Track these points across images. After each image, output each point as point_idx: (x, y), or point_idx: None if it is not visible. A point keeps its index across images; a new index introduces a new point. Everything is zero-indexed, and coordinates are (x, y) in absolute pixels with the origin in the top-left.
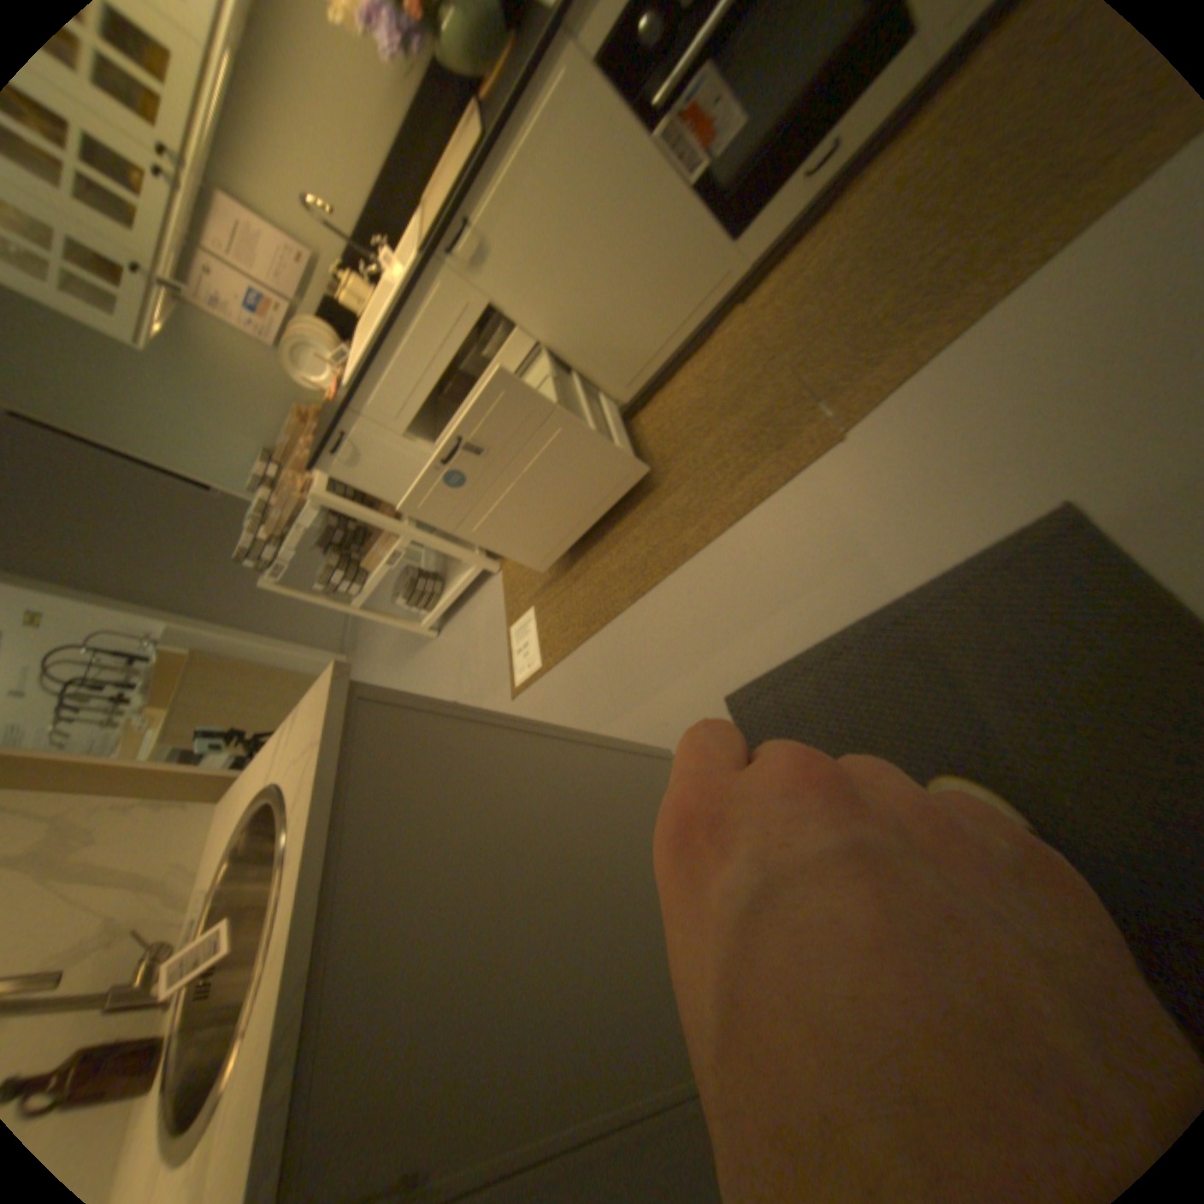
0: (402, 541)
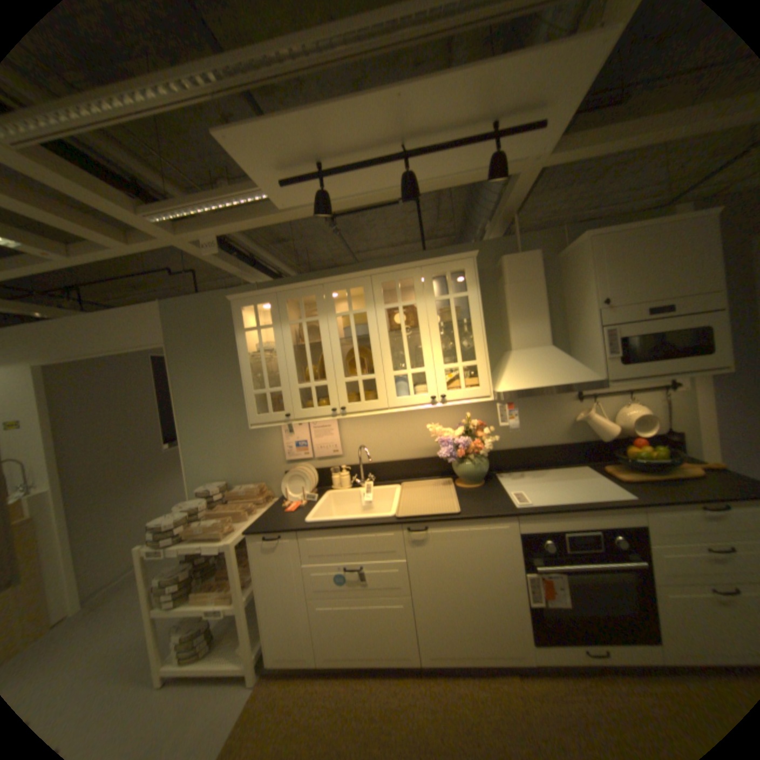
0: (229, 610)
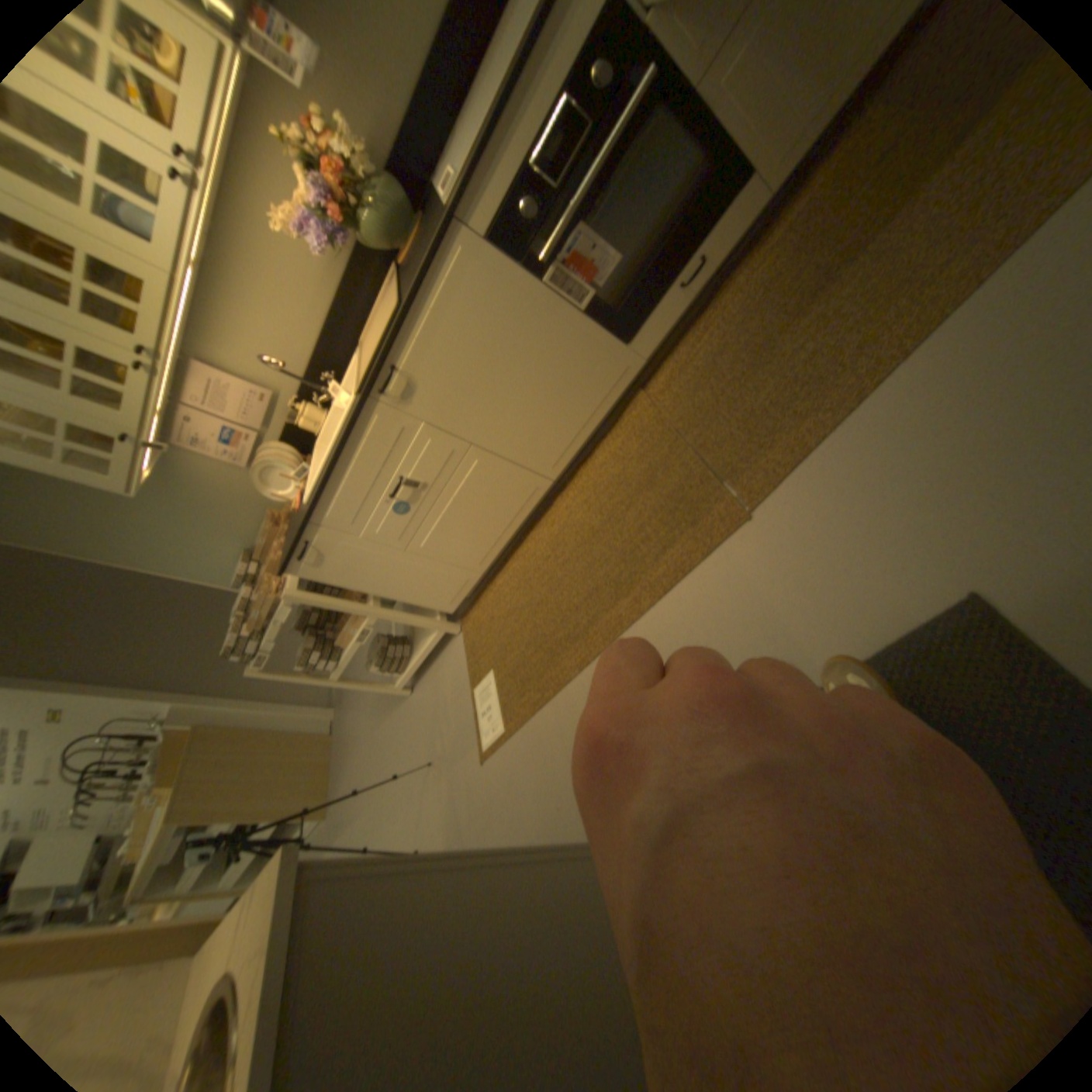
0: (370, 620)
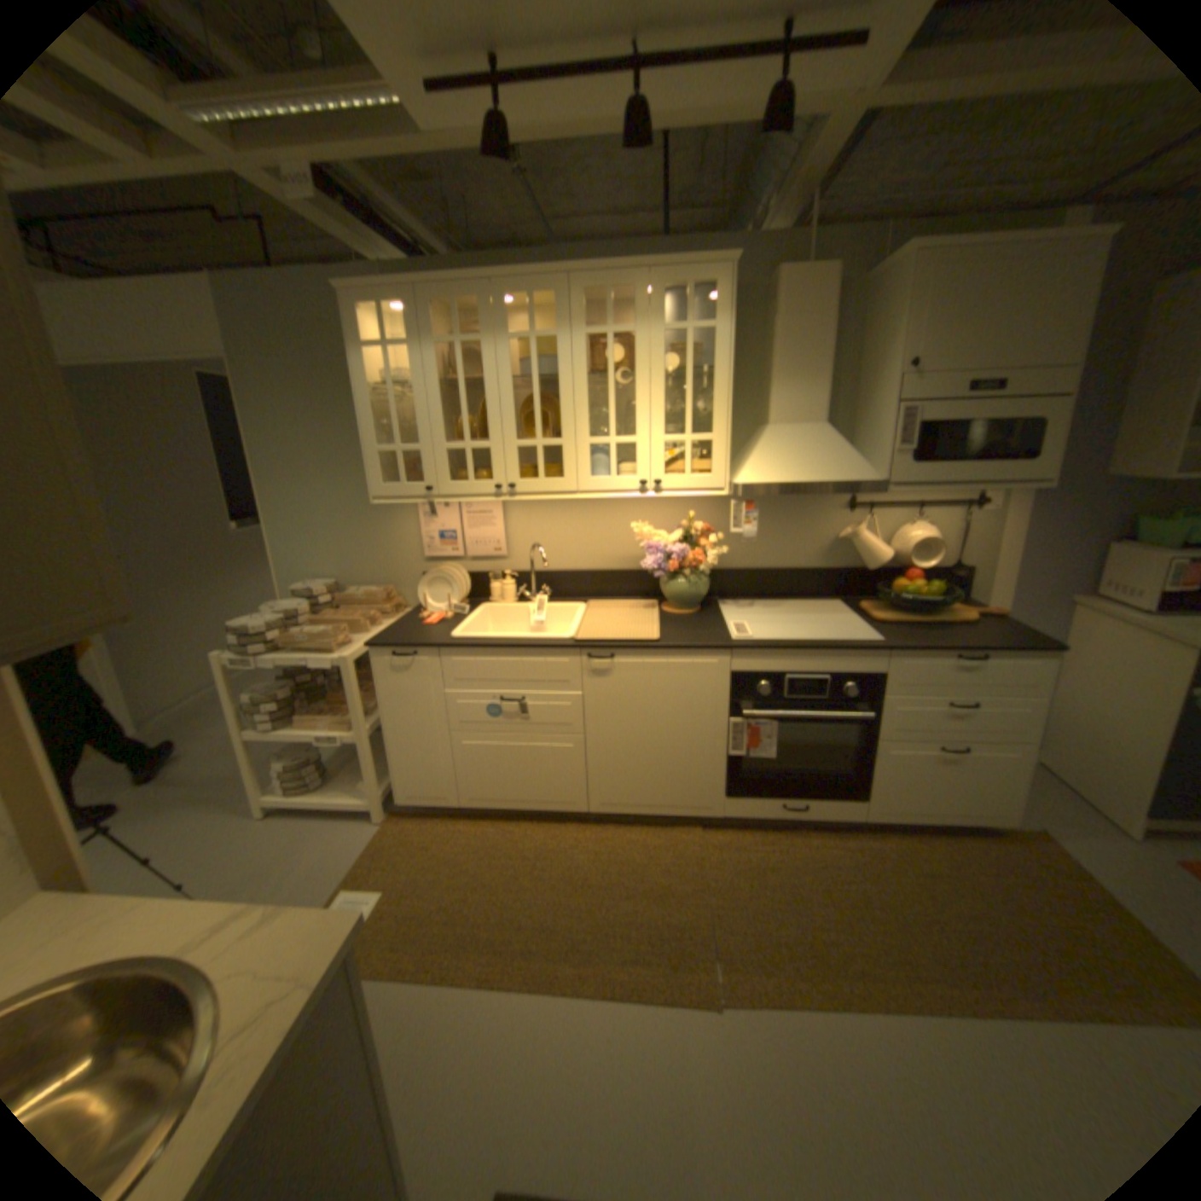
0: (348, 737)
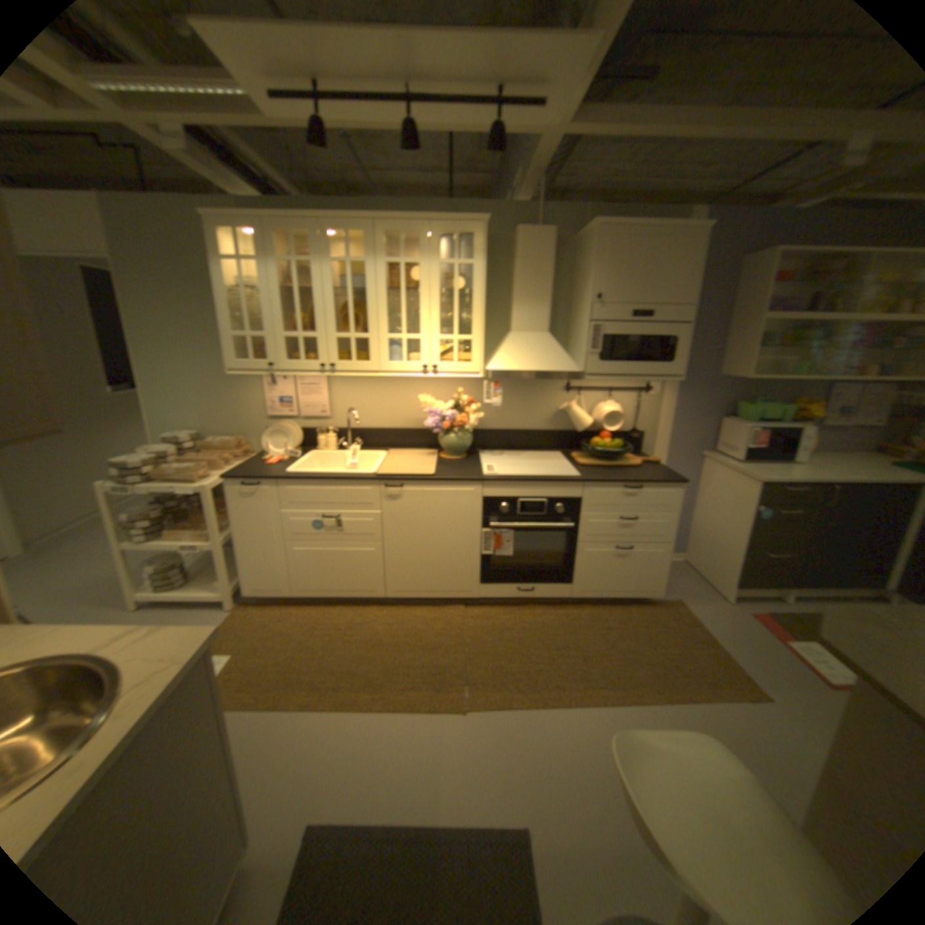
0: (204, 546)
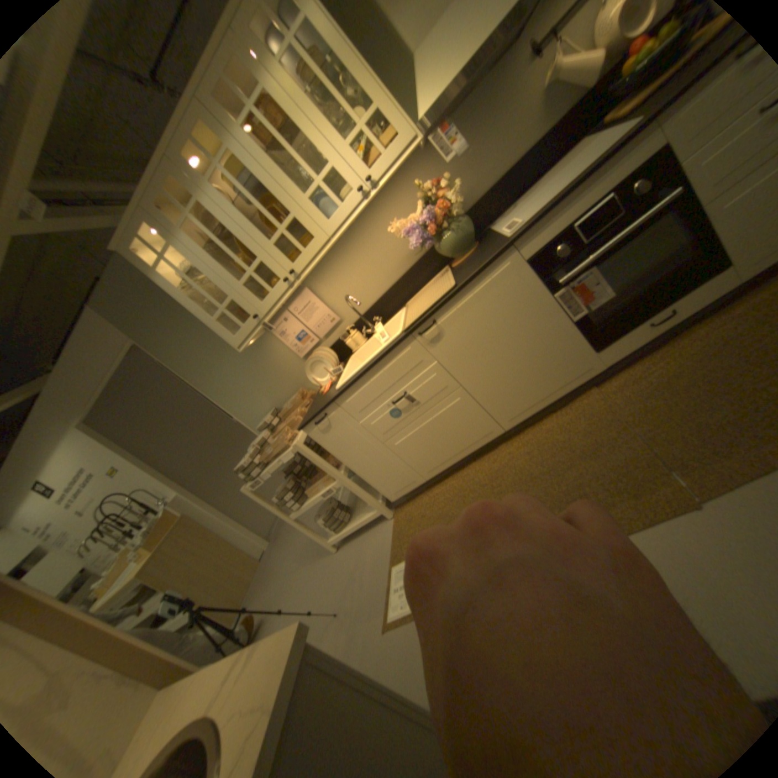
0: (337, 483)
